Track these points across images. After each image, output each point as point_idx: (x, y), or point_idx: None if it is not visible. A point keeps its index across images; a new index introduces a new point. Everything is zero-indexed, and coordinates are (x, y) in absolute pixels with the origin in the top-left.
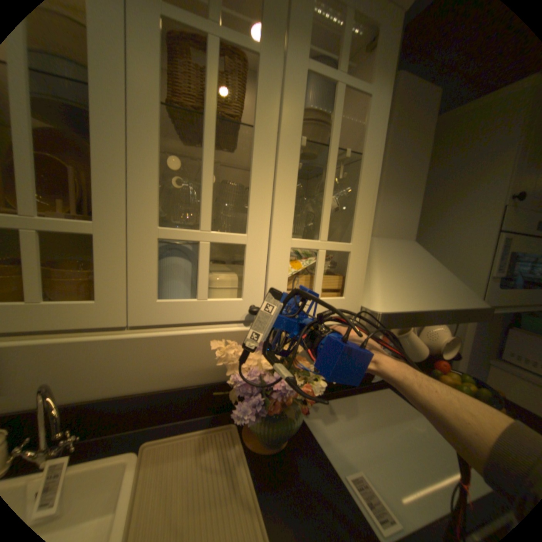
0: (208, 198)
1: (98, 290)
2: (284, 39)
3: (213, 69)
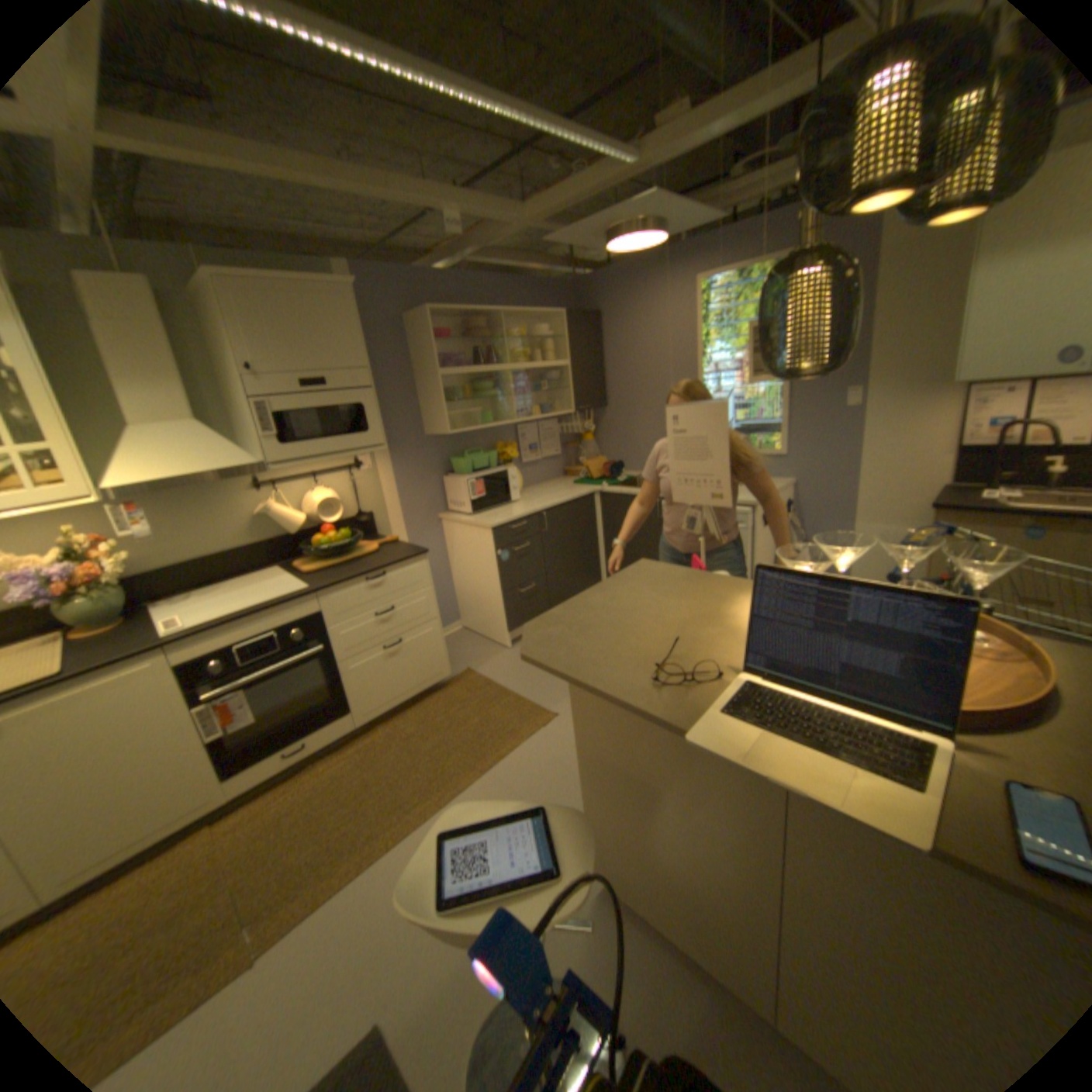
0: None
1: None
2: None
3: None
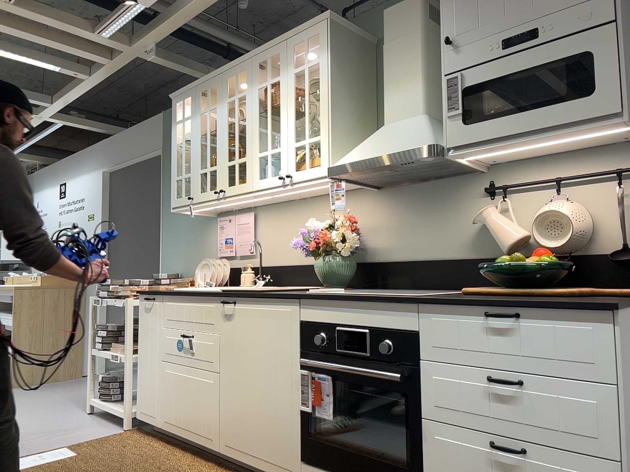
0: (269, 138)
1: (246, 179)
2: (286, 71)
3: (268, 95)
